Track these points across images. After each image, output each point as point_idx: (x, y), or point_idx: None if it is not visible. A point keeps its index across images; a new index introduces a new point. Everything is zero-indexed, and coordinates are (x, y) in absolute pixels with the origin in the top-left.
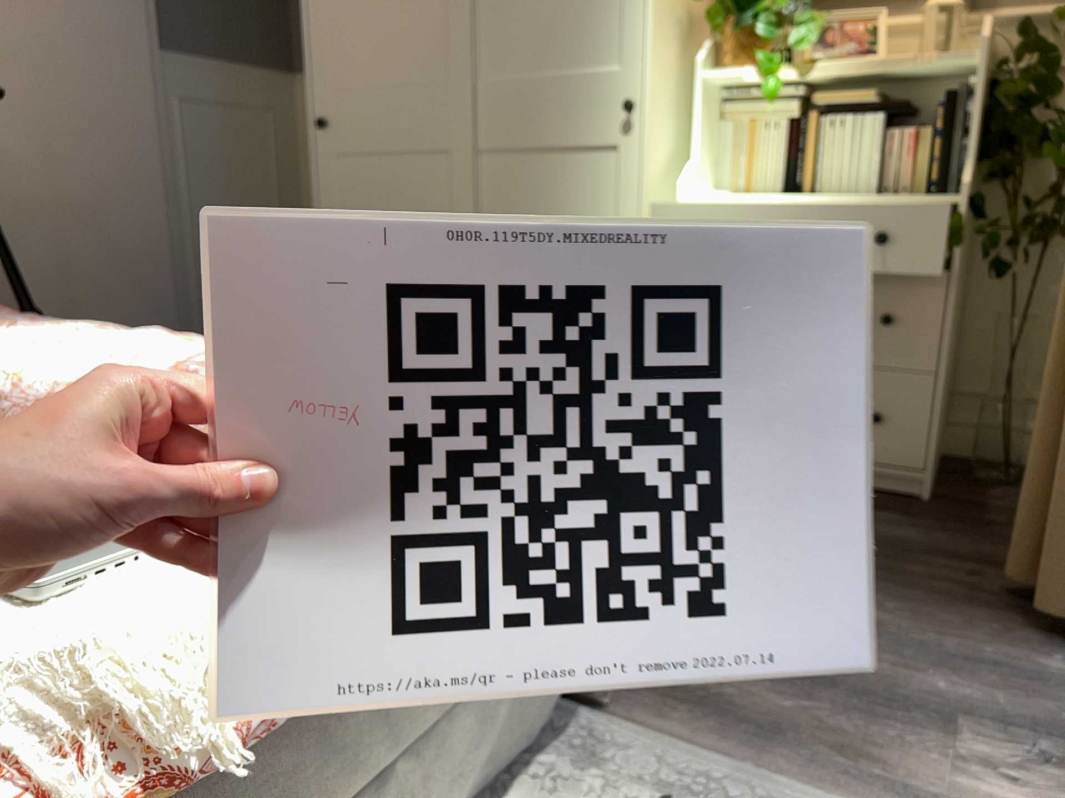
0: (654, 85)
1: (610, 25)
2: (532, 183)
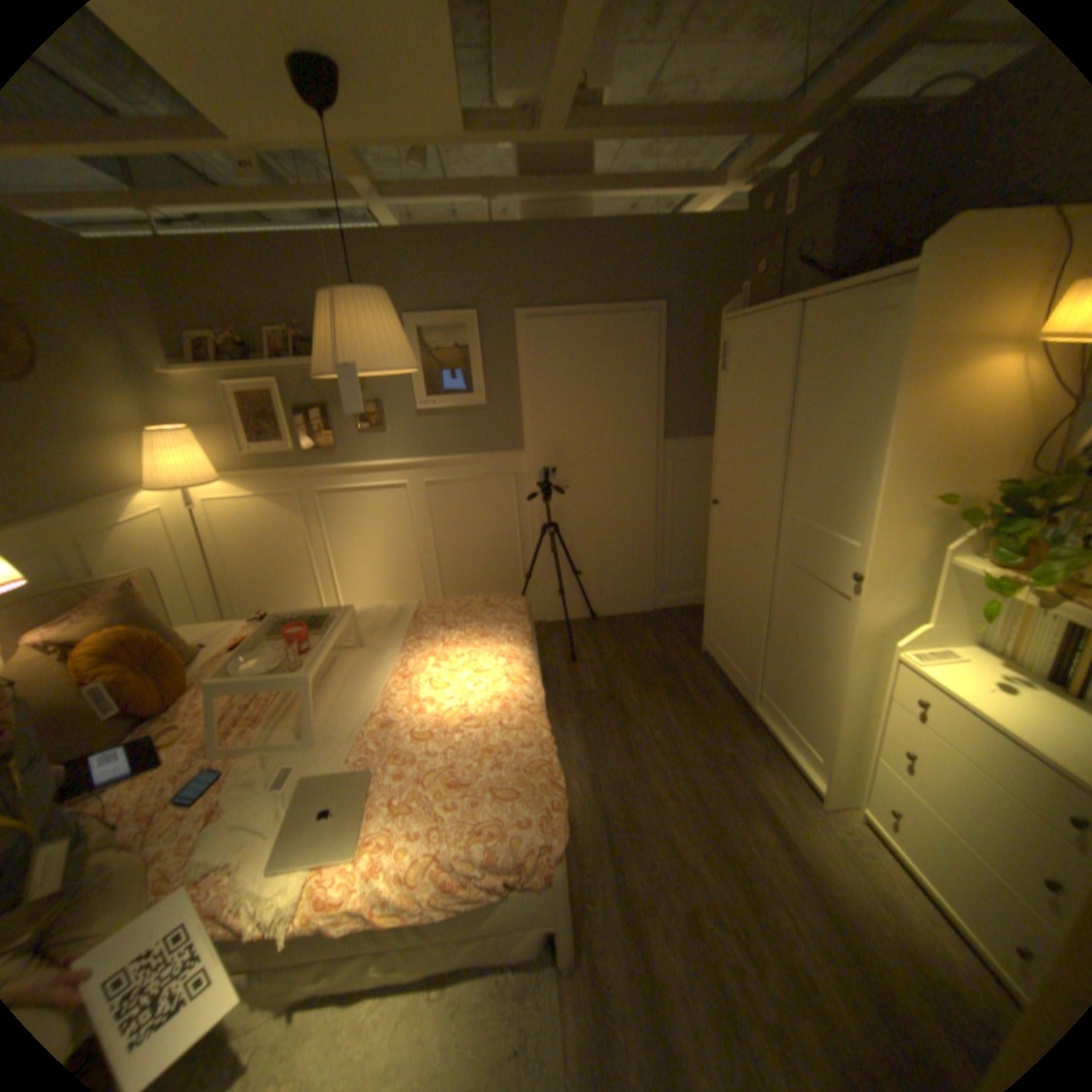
0: (880, 572)
1: (860, 514)
2: (802, 592)
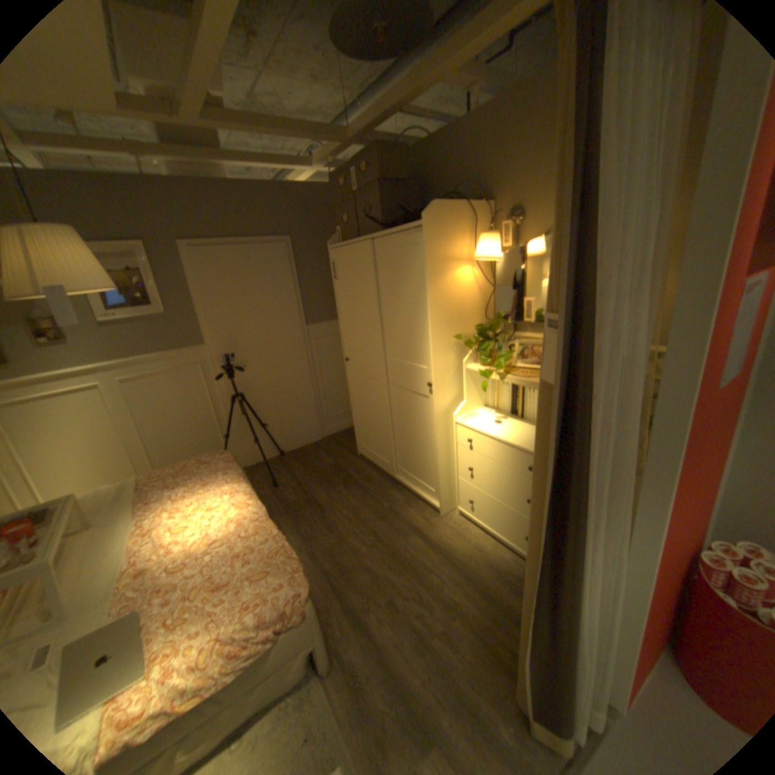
0: (437, 380)
1: (422, 352)
2: (404, 401)
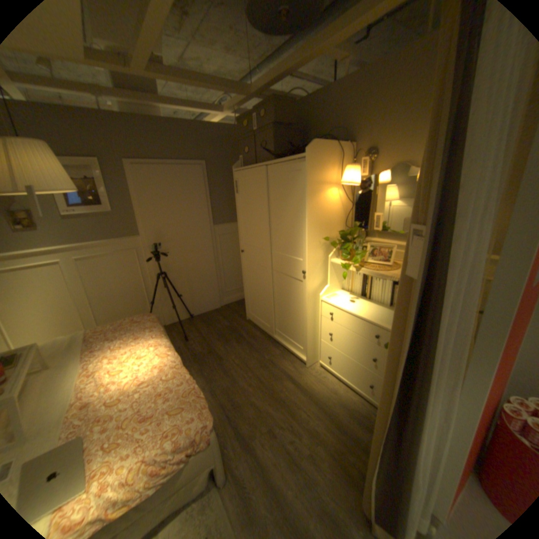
0: (310, 269)
1: (300, 248)
2: (284, 283)
